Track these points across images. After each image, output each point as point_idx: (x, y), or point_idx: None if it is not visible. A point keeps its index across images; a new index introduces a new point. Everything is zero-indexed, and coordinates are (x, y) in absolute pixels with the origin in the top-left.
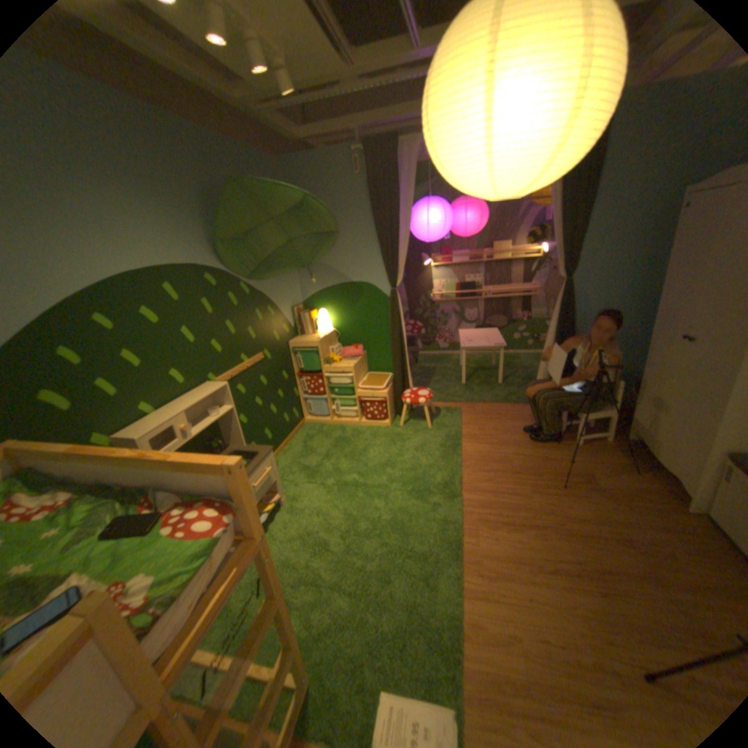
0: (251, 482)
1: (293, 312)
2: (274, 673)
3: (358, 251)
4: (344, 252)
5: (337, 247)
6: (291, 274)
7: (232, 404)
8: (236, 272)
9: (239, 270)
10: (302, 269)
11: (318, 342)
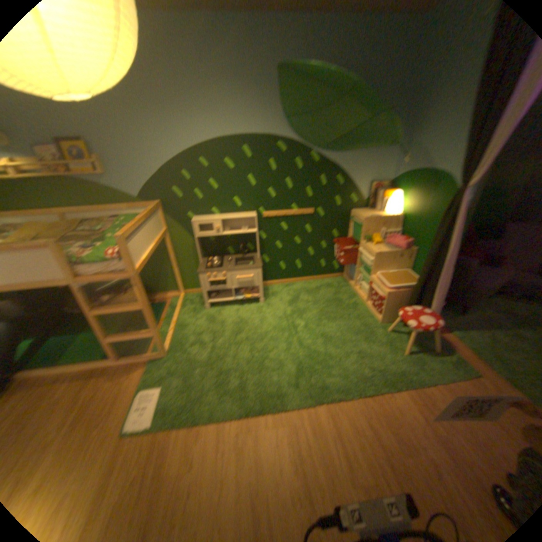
0: (237, 276)
1: (371, 186)
2: (142, 334)
3: (457, 130)
4: (443, 131)
5: (438, 124)
6: (387, 150)
7: (256, 231)
8: (308, 143)
9: (312, 142)
10: (403, 146)
11: (364, 219)
